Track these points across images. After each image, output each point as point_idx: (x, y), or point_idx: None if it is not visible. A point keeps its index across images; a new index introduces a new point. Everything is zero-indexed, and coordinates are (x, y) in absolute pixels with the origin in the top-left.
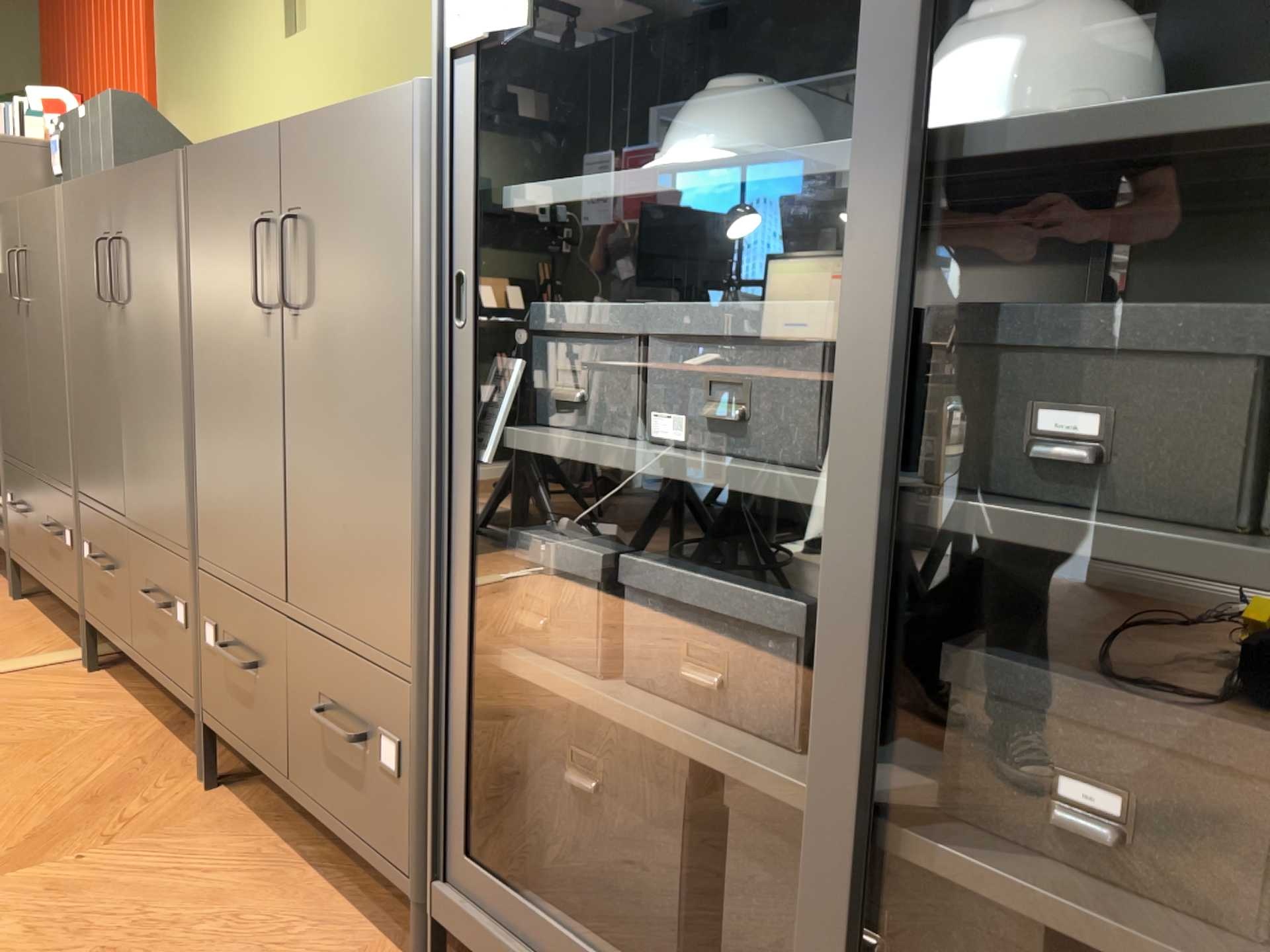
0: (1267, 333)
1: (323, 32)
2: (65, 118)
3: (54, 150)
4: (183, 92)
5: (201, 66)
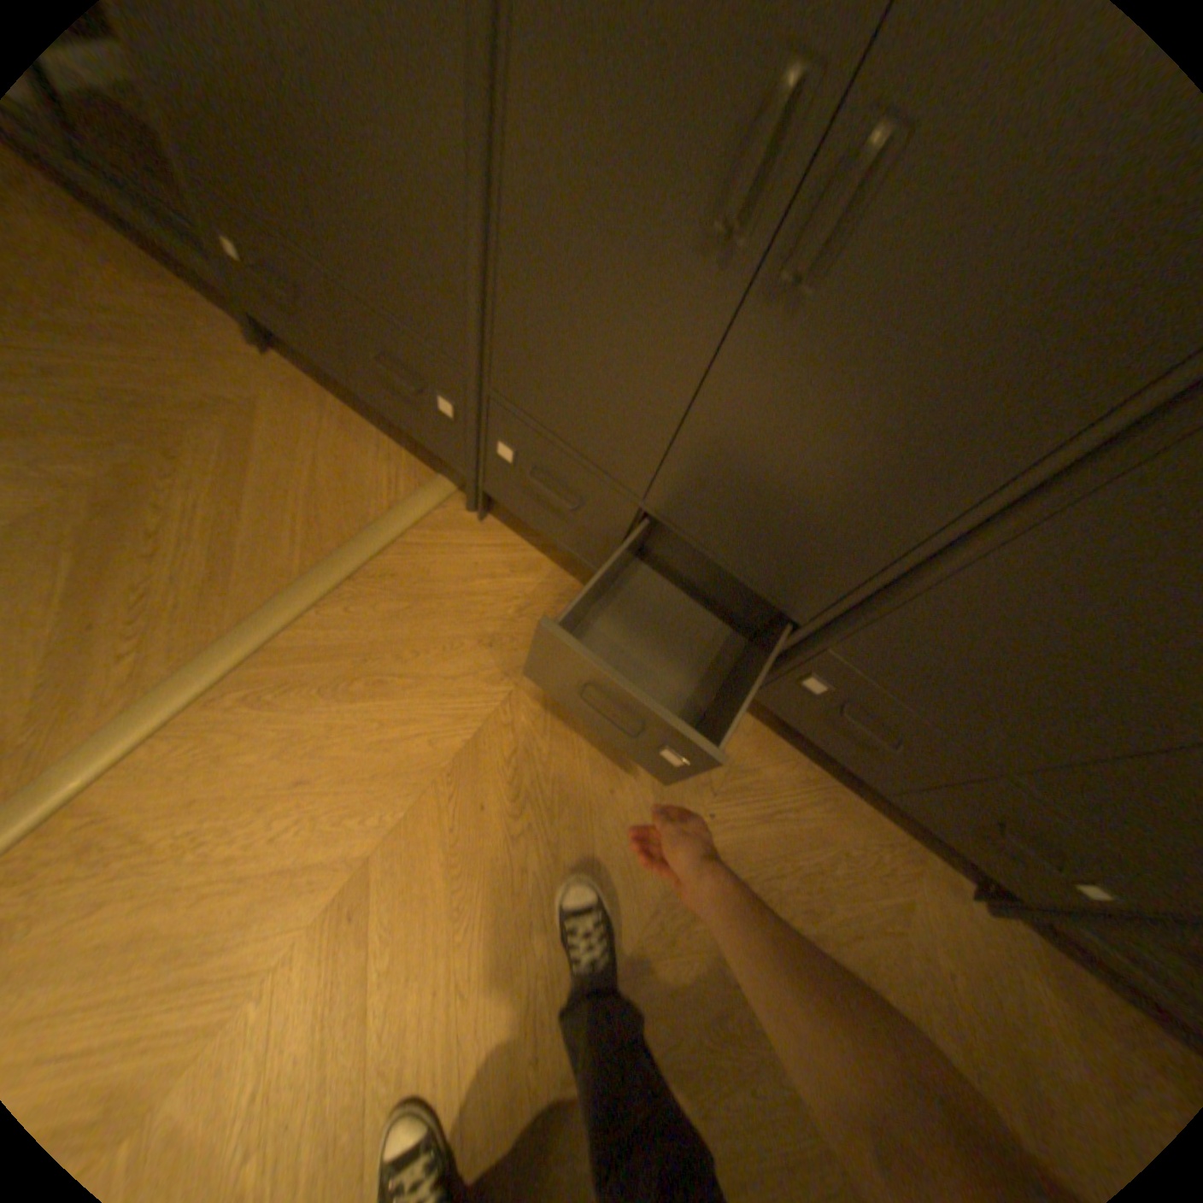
0: None
1: None
2: None
3: None
4: None
5: None
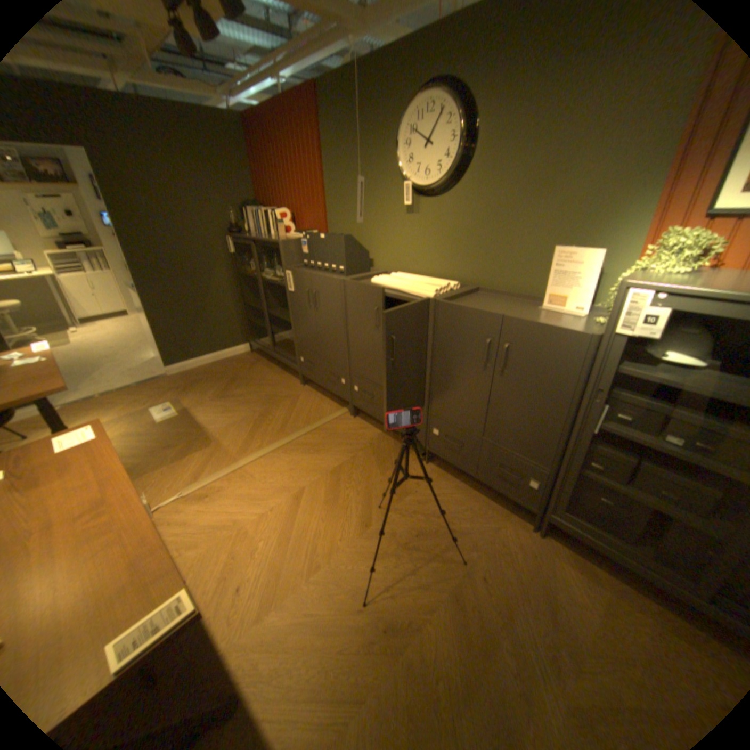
0: None
1: (429, 217)
2: (309, 234)
3: (303, 244)
4: (342, 216)
5: (354, 209)
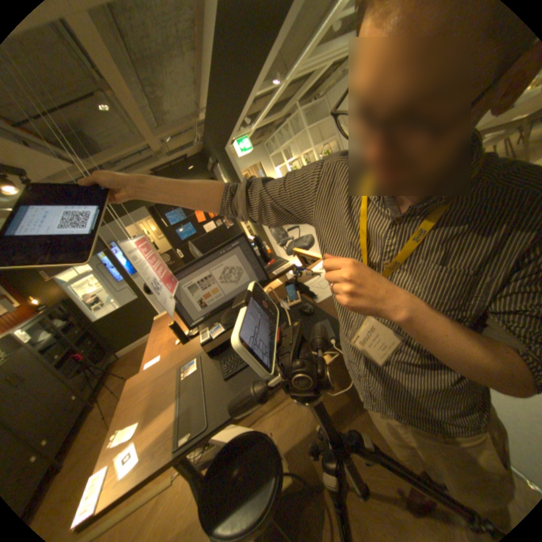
0: (68, 334)
1: None
2: None
3: None
4: None
5: None
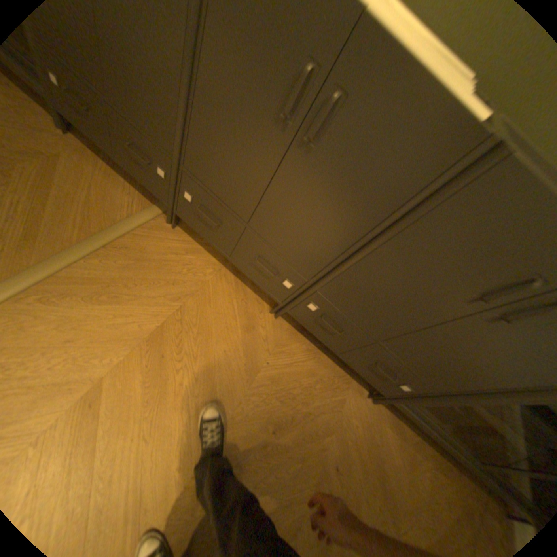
0: None
1: None
2: None
3: None
4: None
5: None
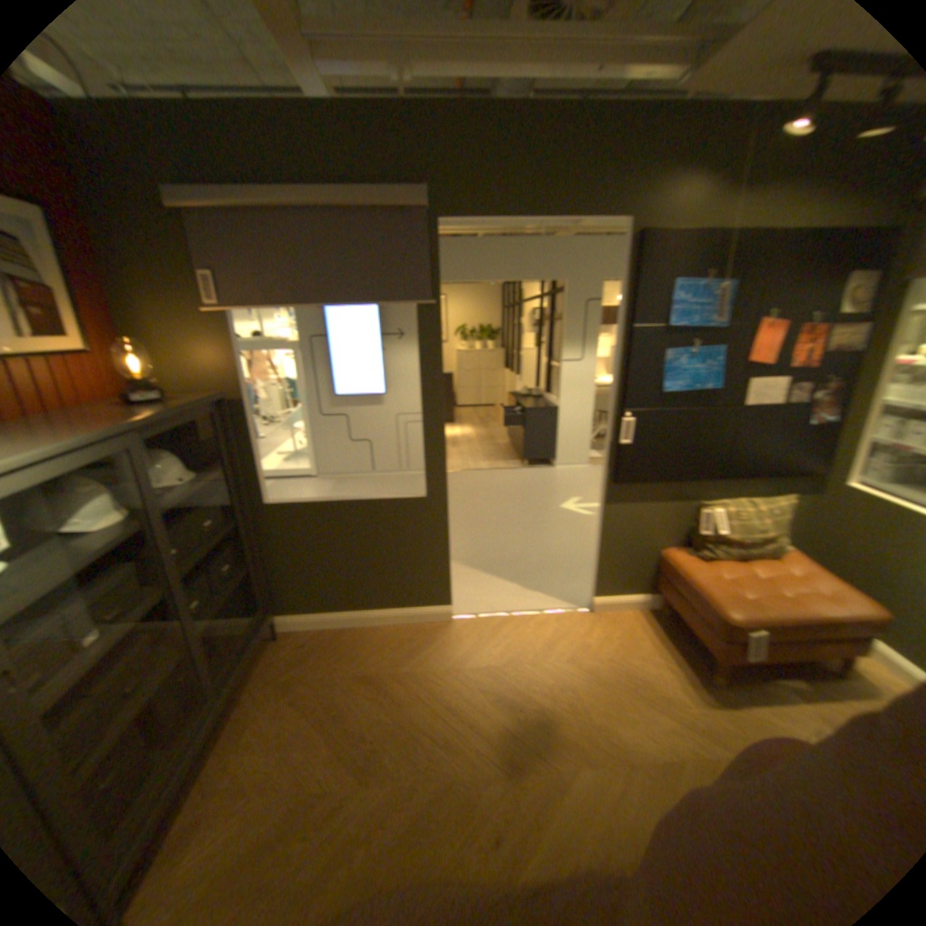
0: (180, 525)
1: None
2: None
3: None
4: None
5: None
